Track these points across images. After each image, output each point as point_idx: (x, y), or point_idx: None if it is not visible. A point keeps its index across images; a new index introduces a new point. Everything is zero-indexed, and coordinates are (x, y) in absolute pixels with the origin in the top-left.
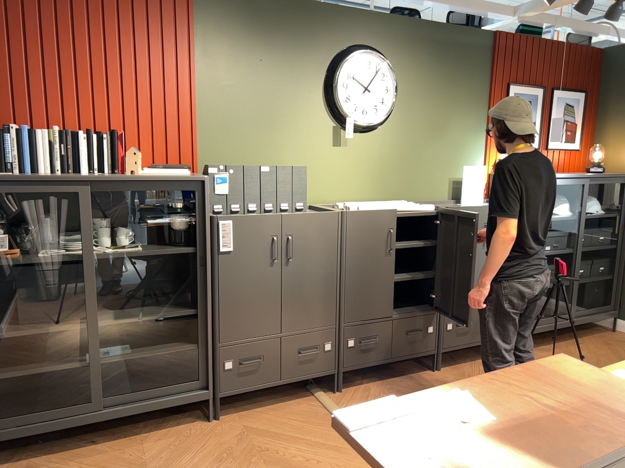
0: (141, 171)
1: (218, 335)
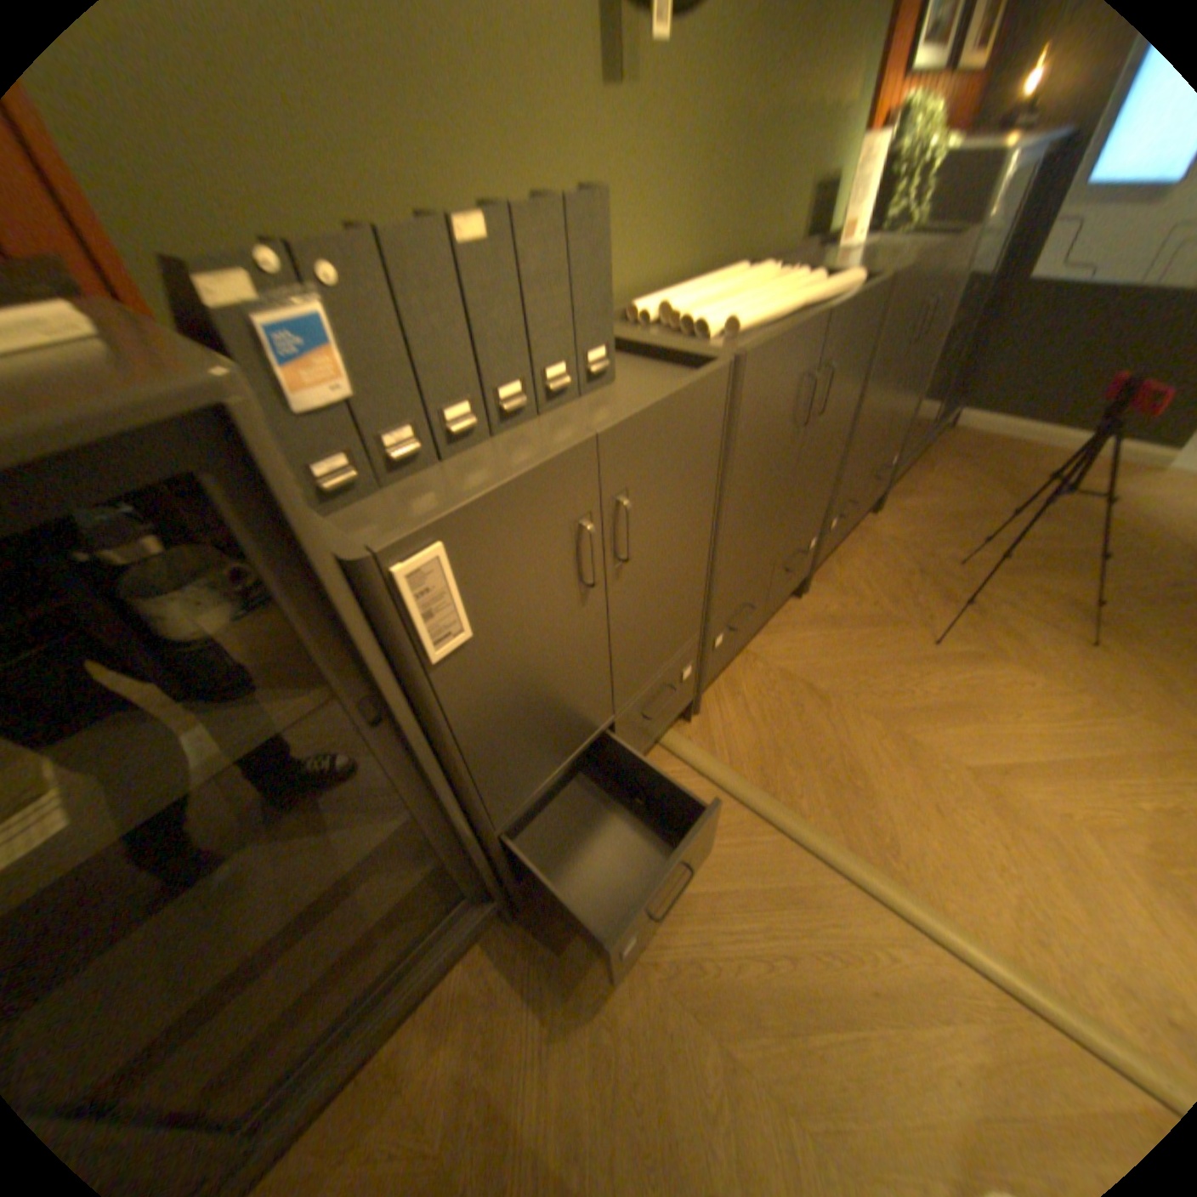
0: None
1: (490, 819)
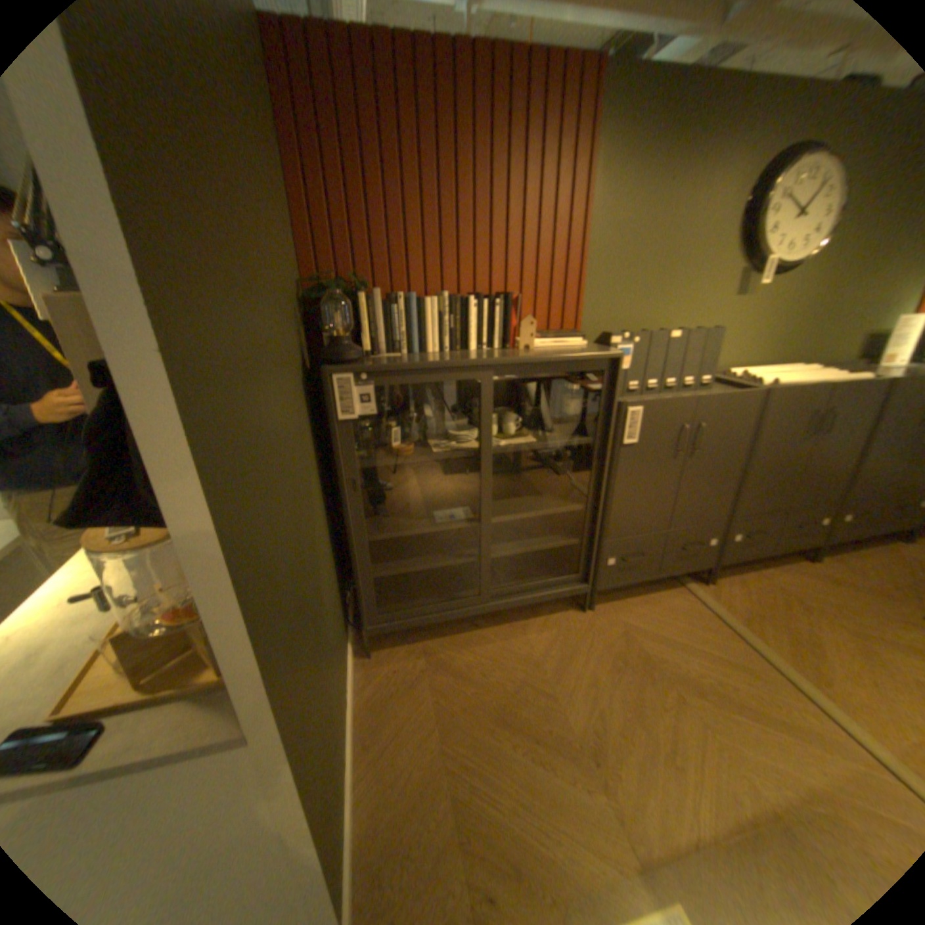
0: (534, 344)
1: (607, 532)
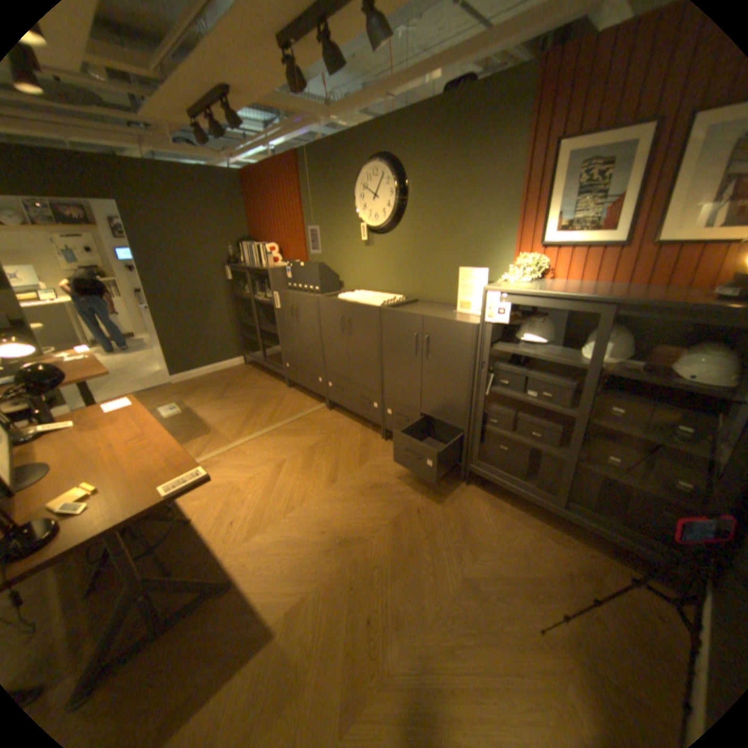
0: (273, 264)
1: (283, 349)
